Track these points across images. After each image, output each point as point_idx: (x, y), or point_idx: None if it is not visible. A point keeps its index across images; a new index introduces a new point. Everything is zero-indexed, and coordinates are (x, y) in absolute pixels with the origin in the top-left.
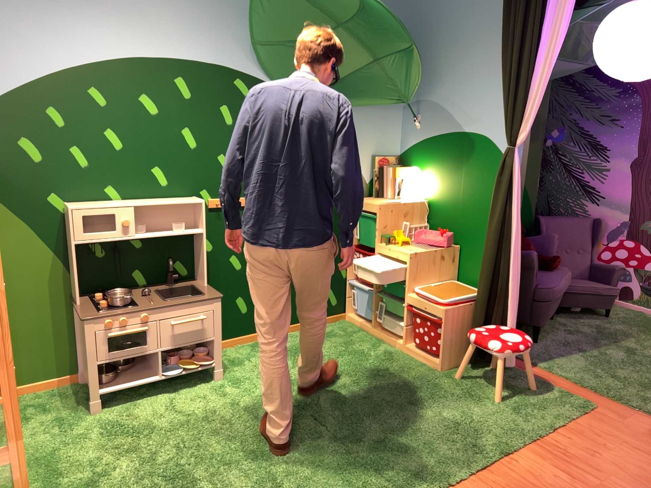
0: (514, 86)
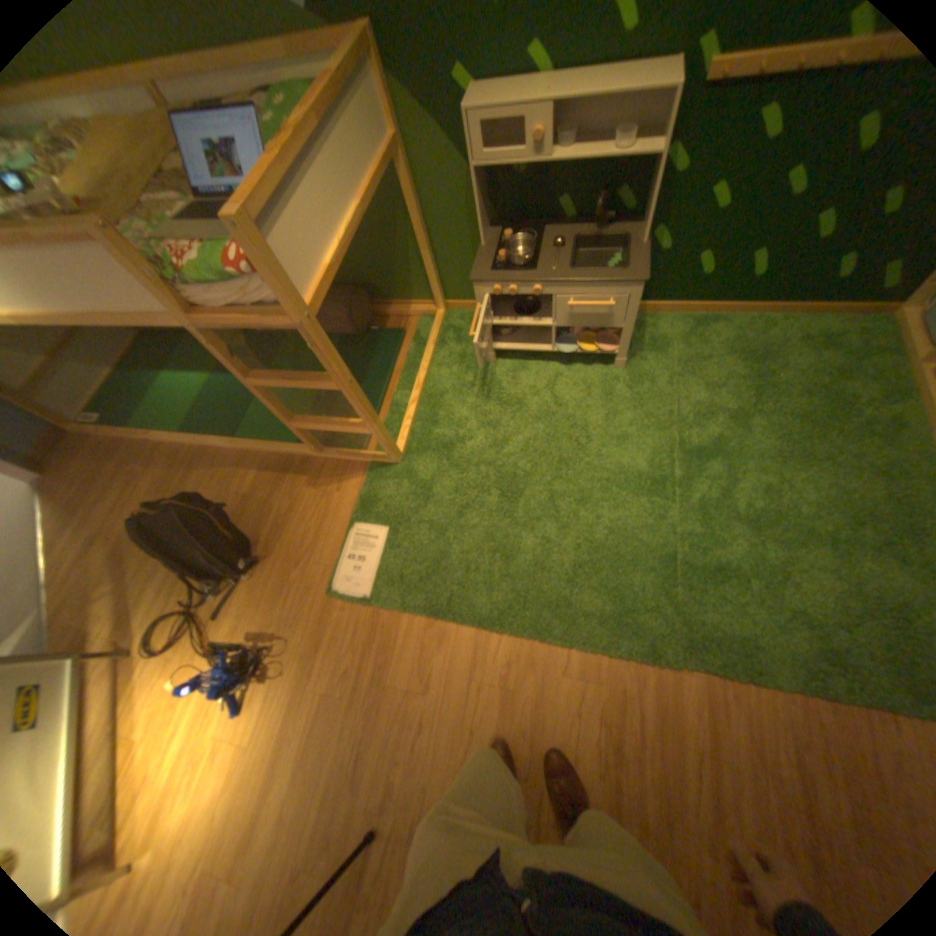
0: None
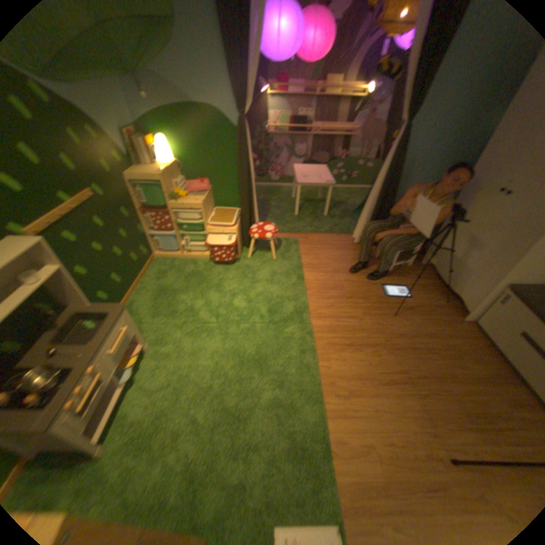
0: (239, 68)
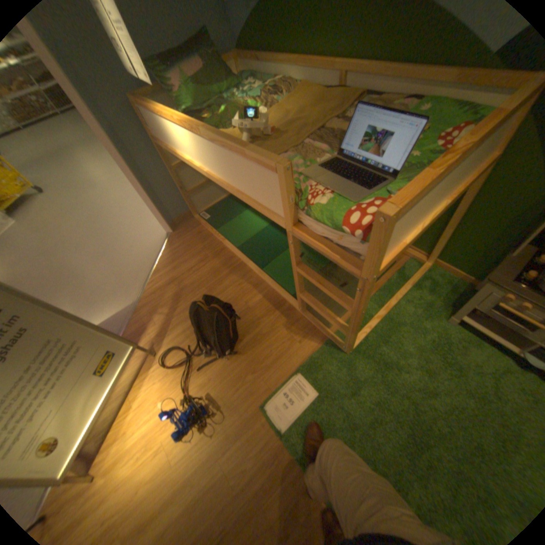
0: None
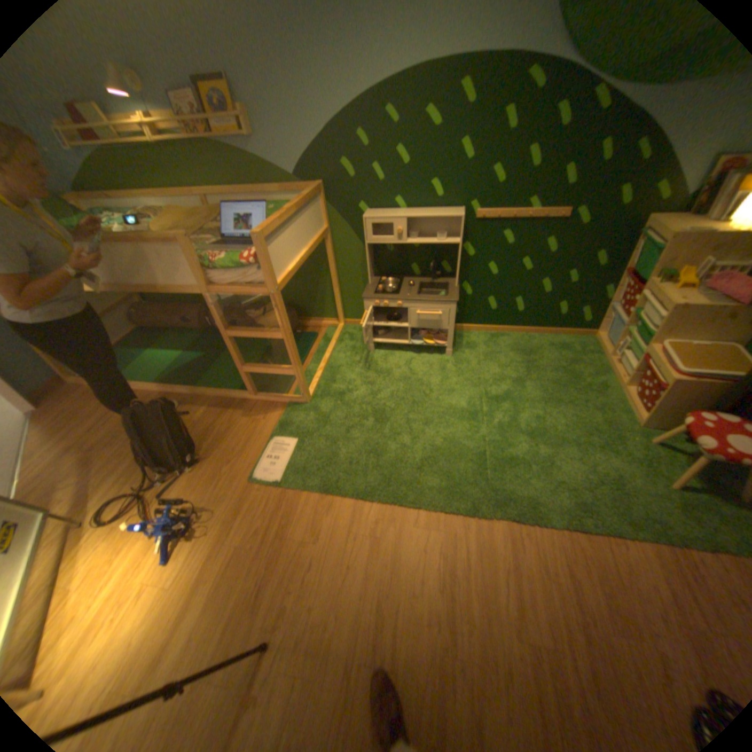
0: None
